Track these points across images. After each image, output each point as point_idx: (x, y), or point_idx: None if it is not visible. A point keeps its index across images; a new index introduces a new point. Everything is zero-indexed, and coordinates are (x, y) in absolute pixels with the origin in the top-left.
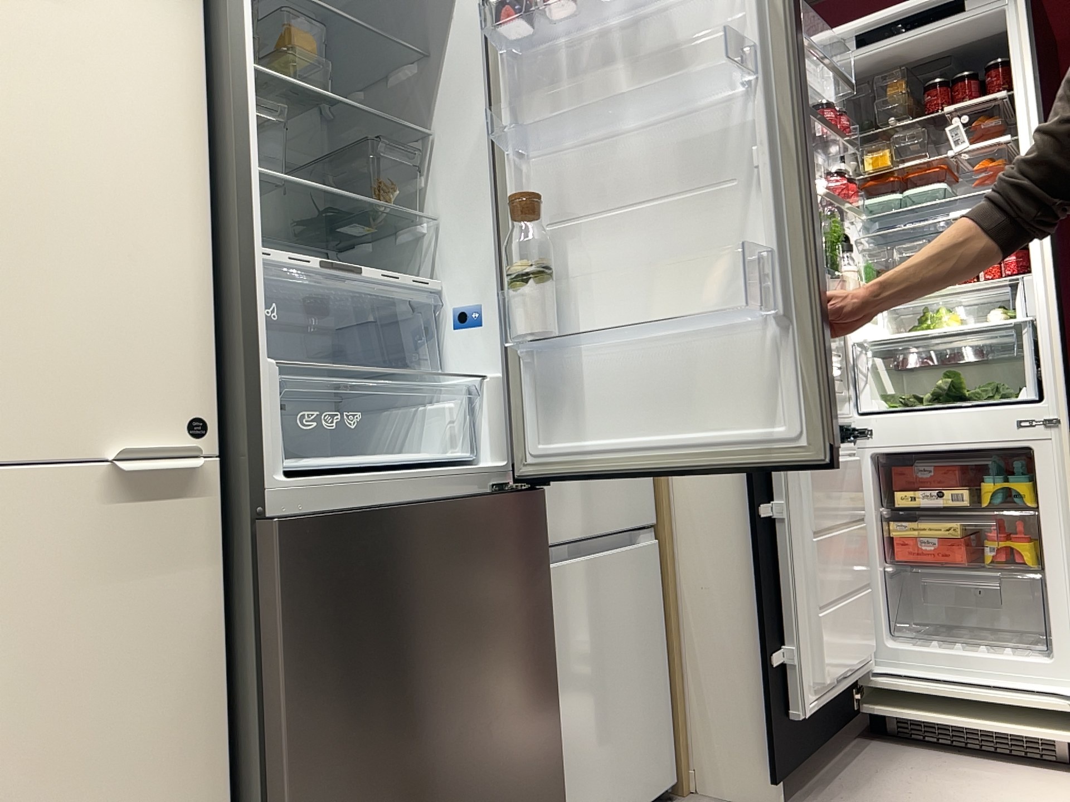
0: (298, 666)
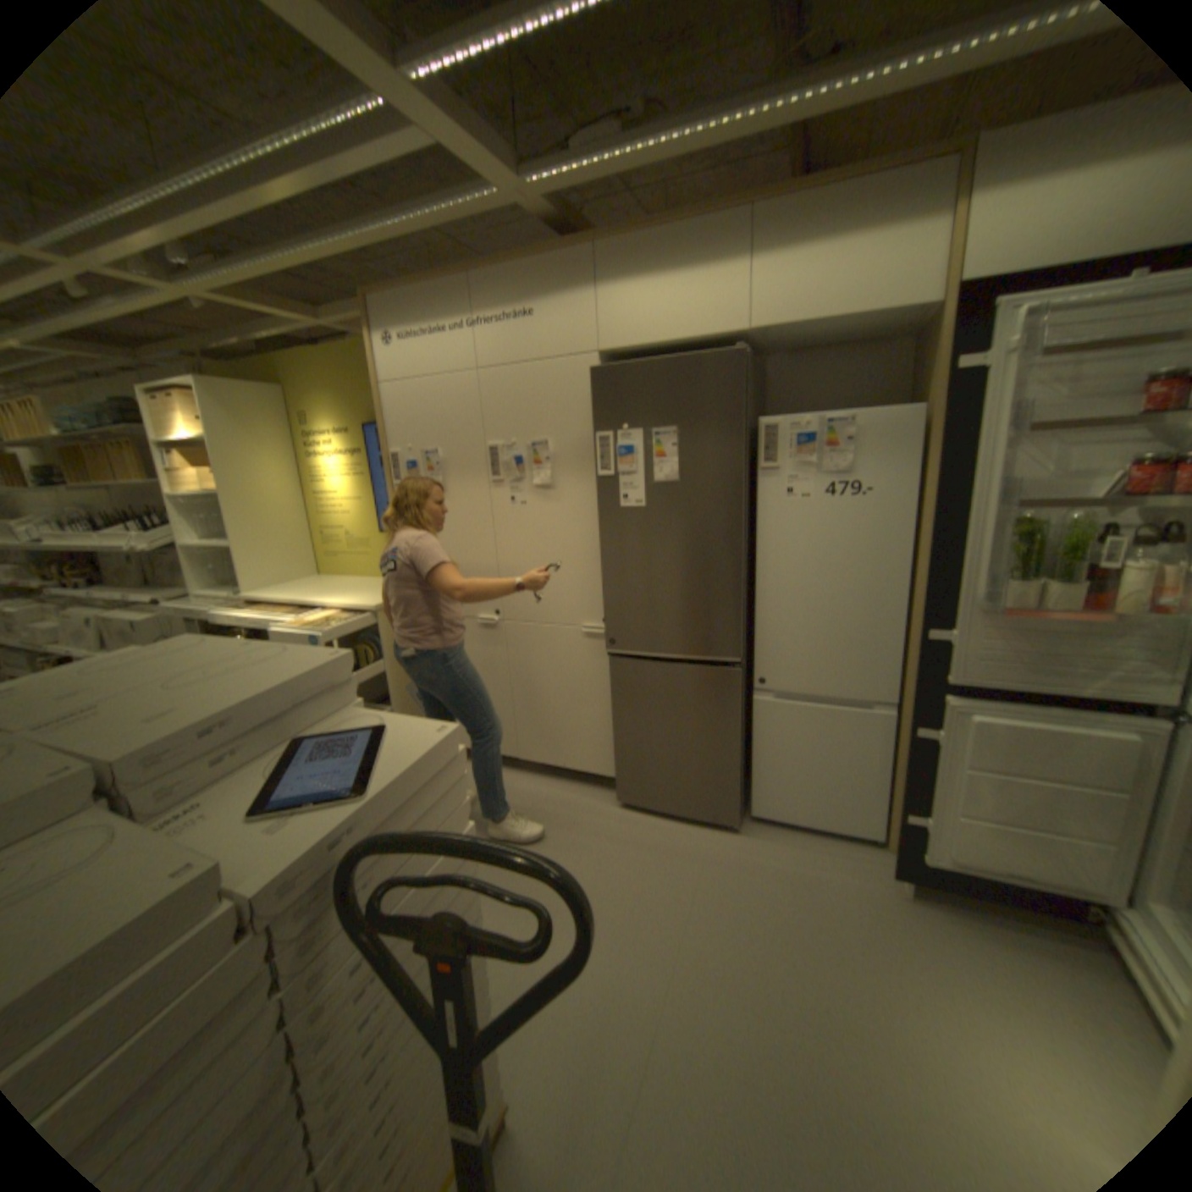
0: (617, 697)
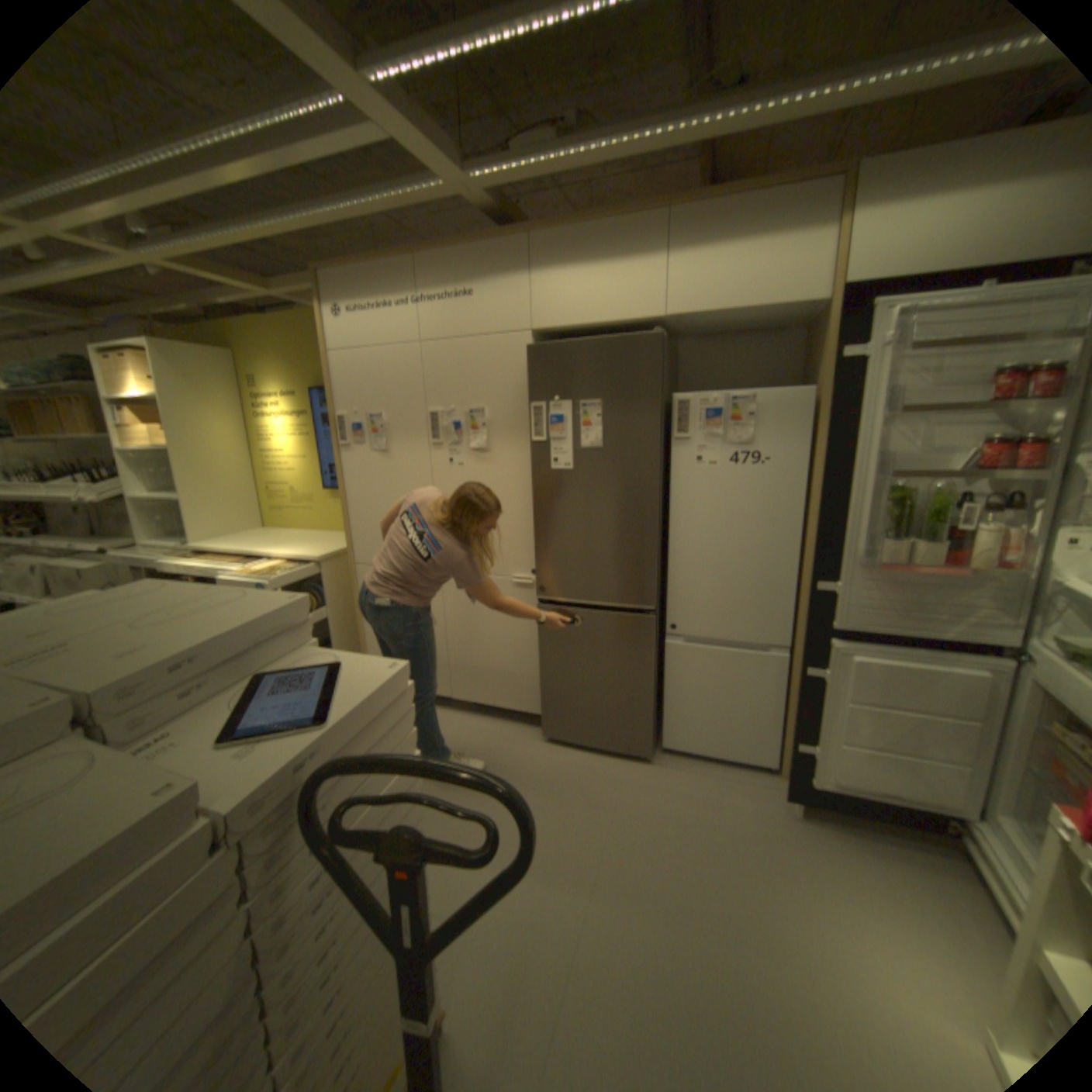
0: (544, 641)
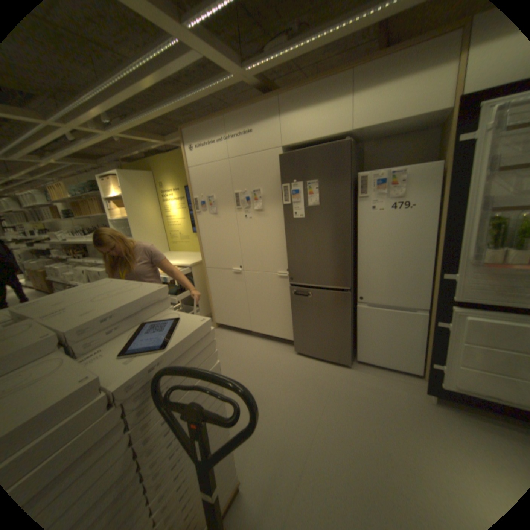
0: (293, 305)
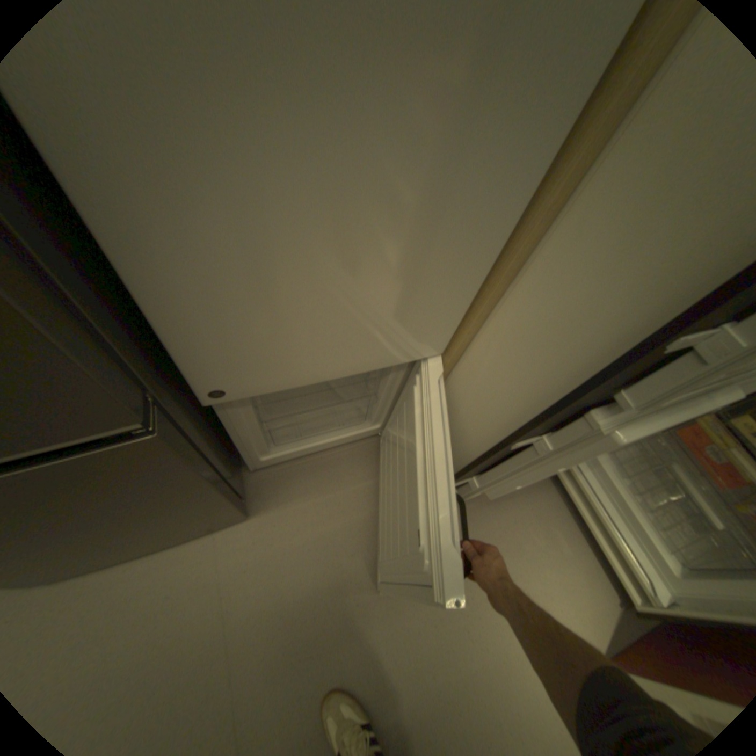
0: None
